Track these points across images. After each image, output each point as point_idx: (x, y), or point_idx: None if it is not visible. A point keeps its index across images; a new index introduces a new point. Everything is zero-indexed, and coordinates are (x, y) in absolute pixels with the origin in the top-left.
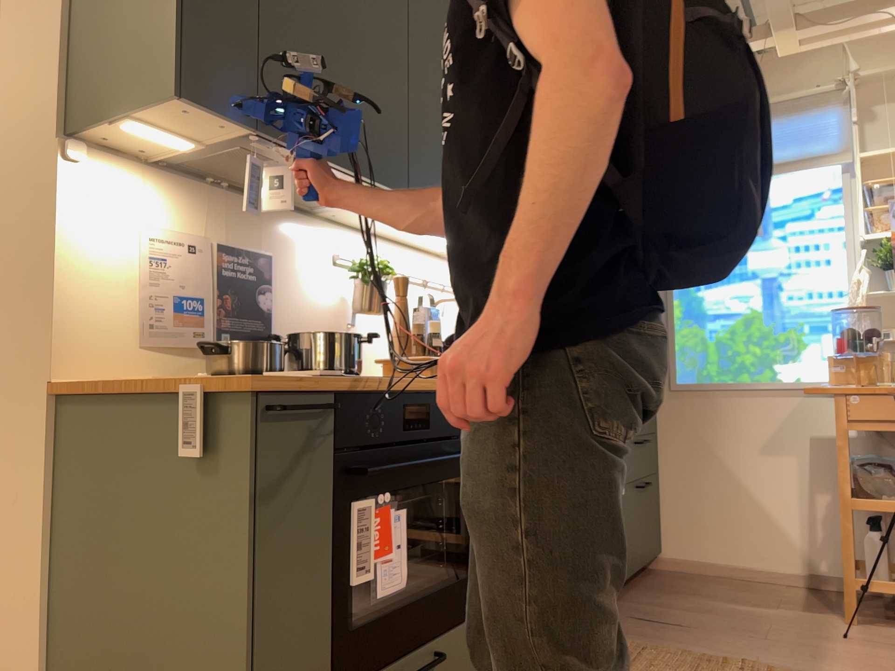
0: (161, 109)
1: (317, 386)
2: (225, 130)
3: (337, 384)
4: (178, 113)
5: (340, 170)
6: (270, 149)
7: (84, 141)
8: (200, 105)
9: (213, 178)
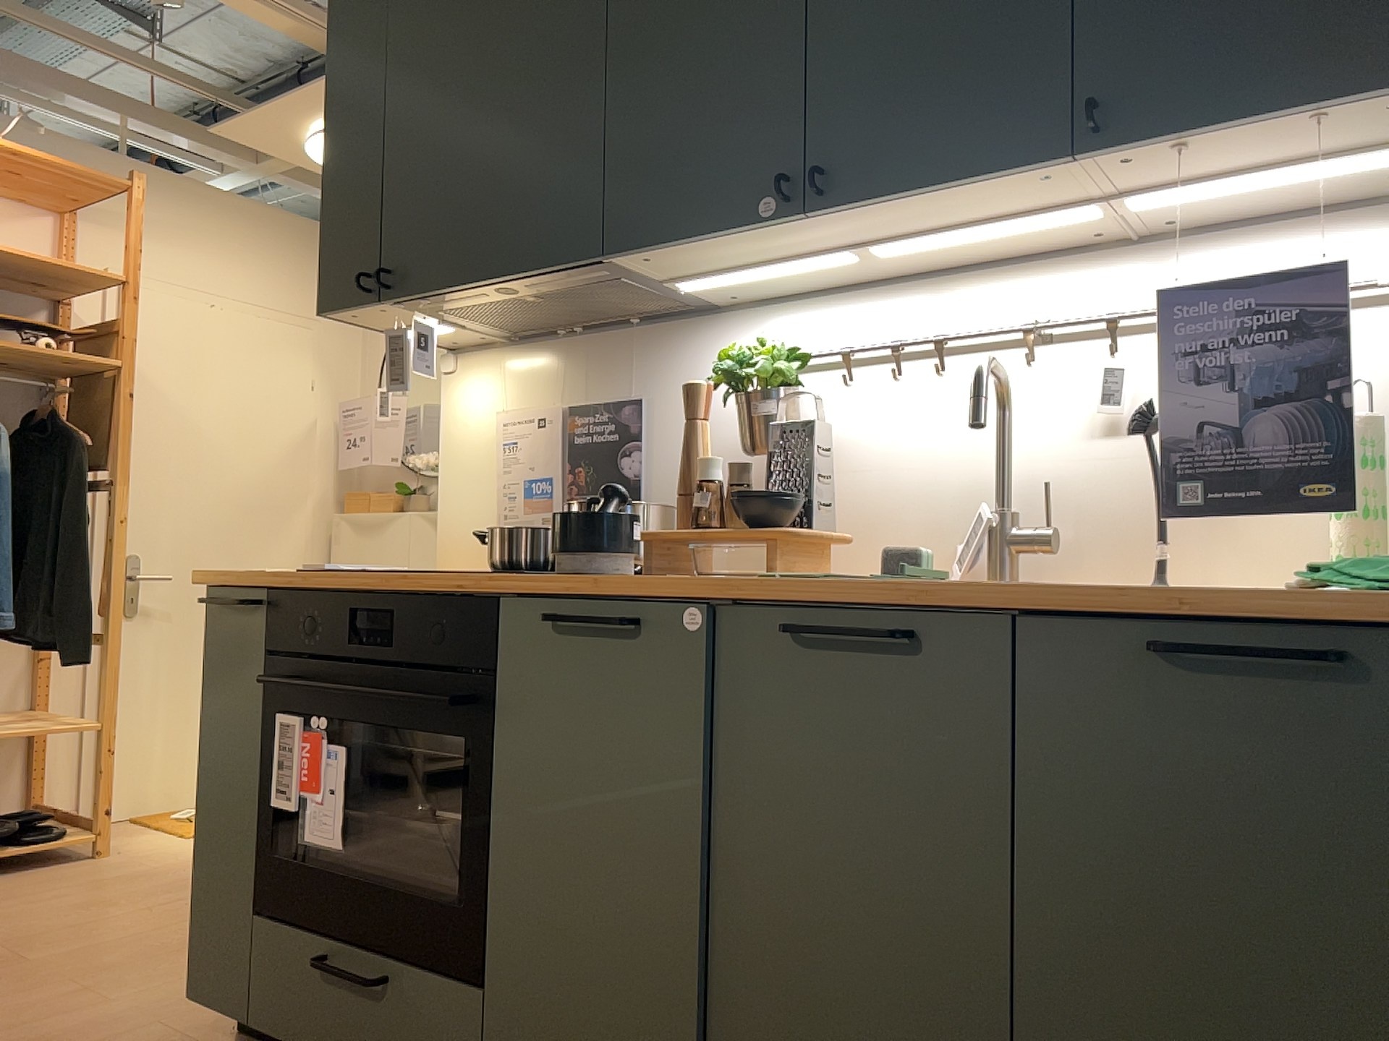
0: (357, 323)
1: (245, 580)
2: (393, 310)
3: (259, 578)
4: (360, 319)
5: (495, 283)
6: (432, 304)
7: (461, 349)
8: (342, 309)
9: (560, 329)
